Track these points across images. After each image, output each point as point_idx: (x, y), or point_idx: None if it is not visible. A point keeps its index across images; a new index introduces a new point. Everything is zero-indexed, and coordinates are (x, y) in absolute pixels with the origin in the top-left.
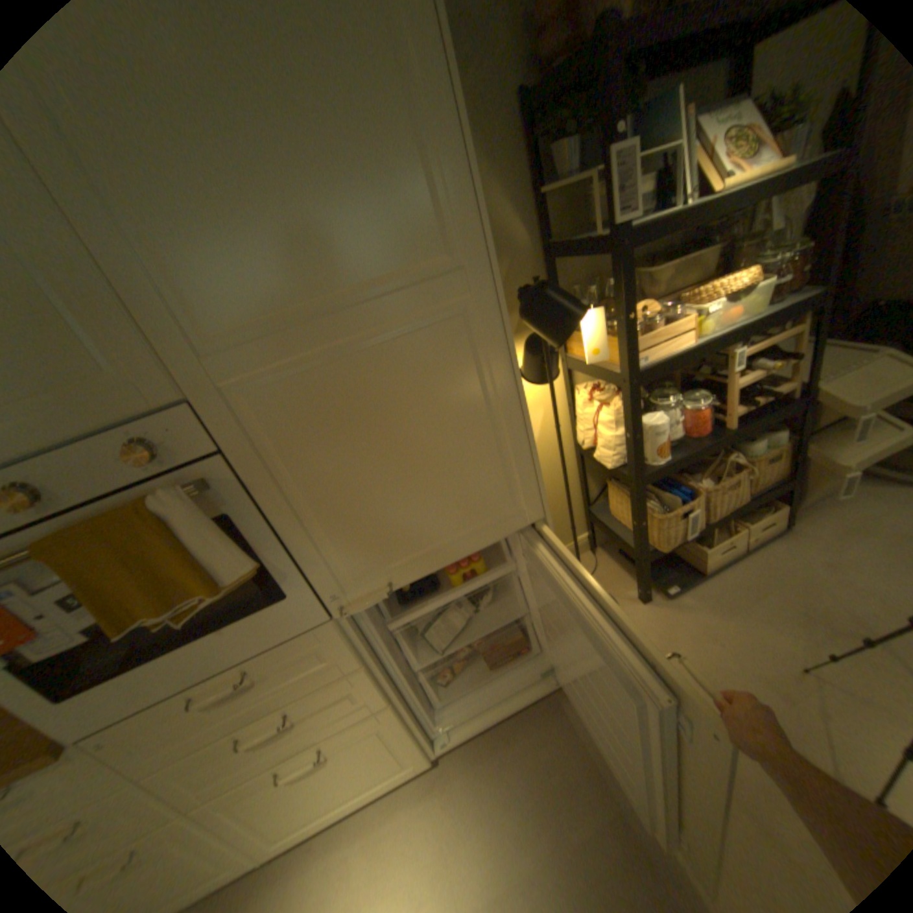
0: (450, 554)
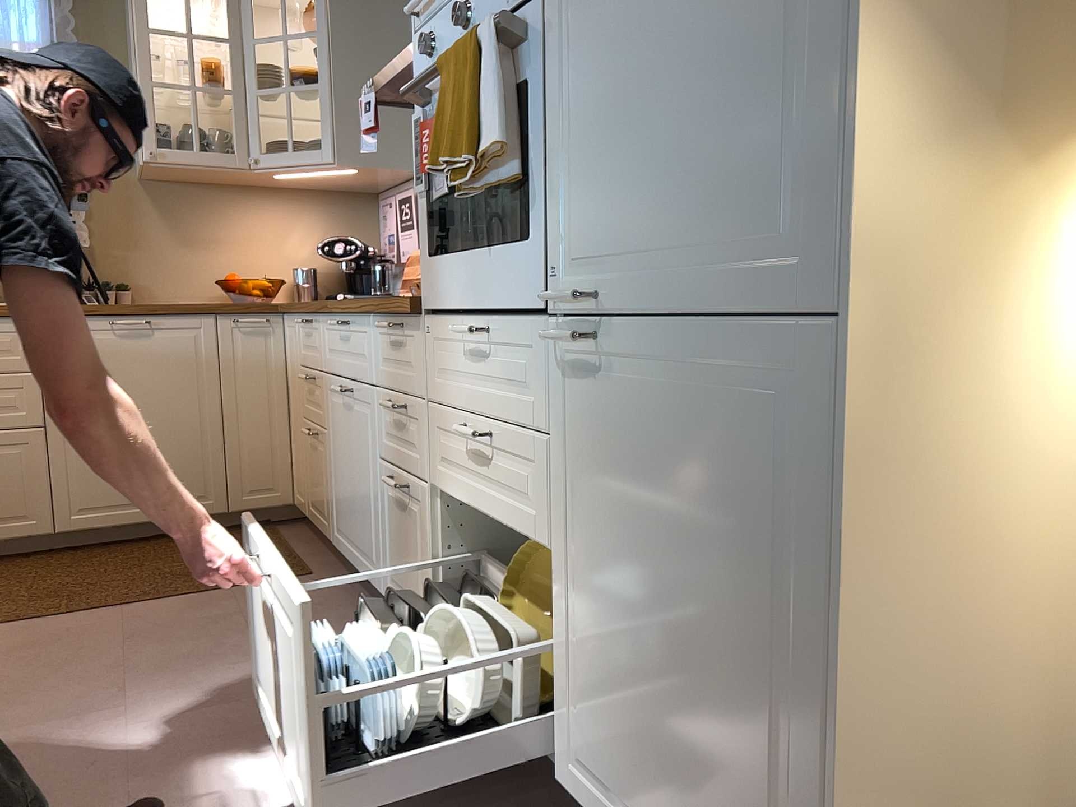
0: (682, 292)
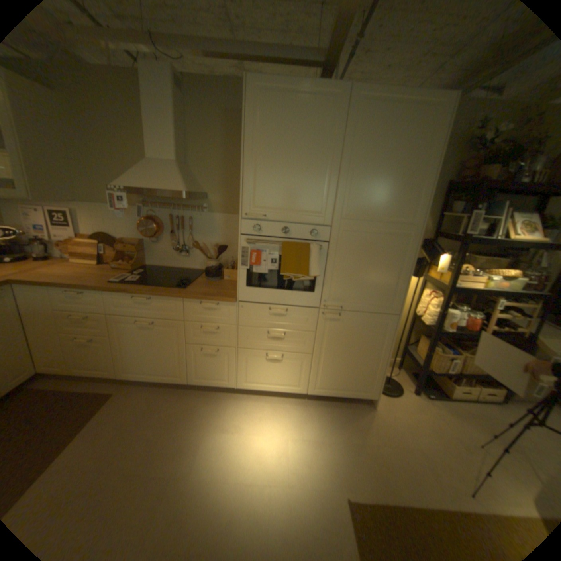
0: (364, 308)
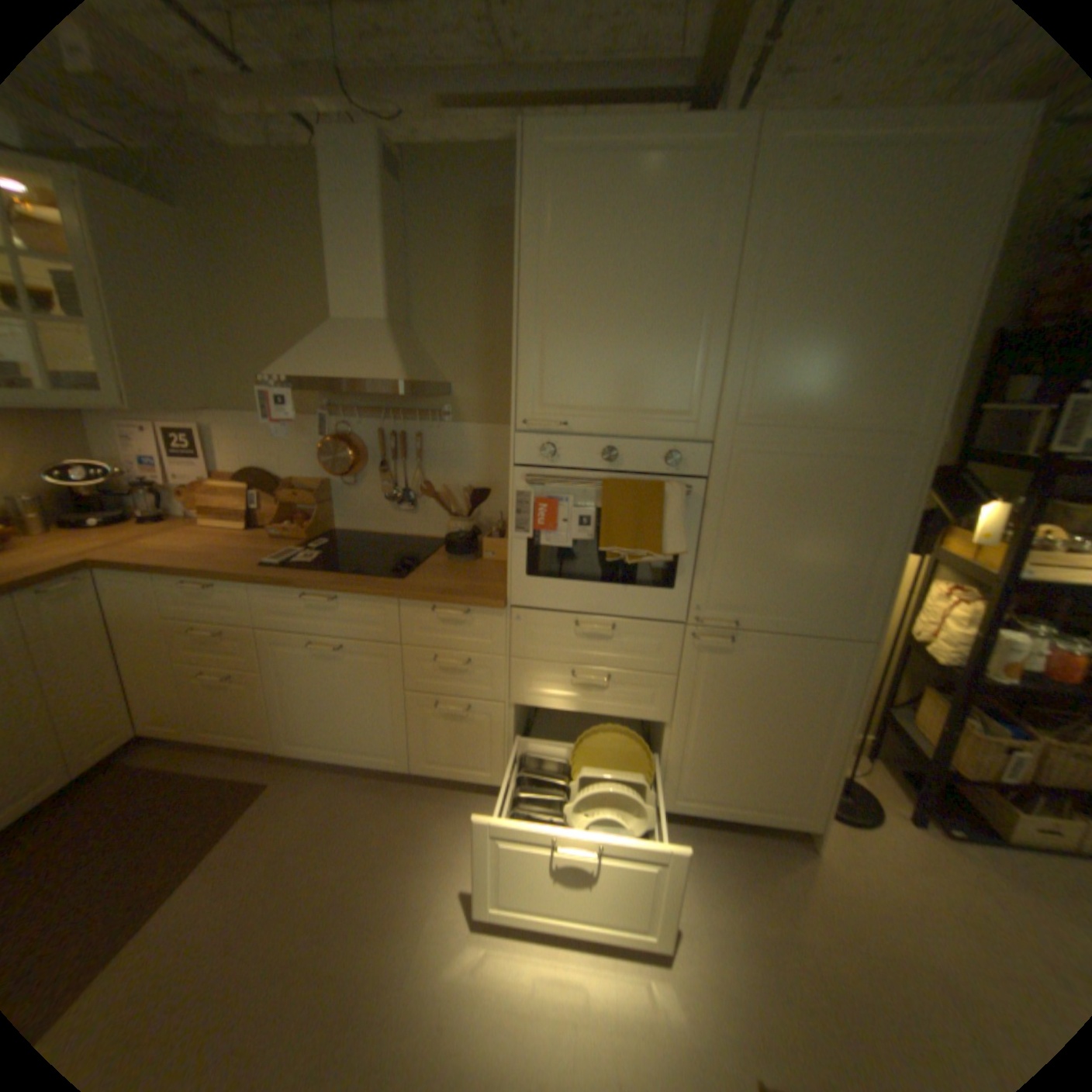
0: (791, 627)
